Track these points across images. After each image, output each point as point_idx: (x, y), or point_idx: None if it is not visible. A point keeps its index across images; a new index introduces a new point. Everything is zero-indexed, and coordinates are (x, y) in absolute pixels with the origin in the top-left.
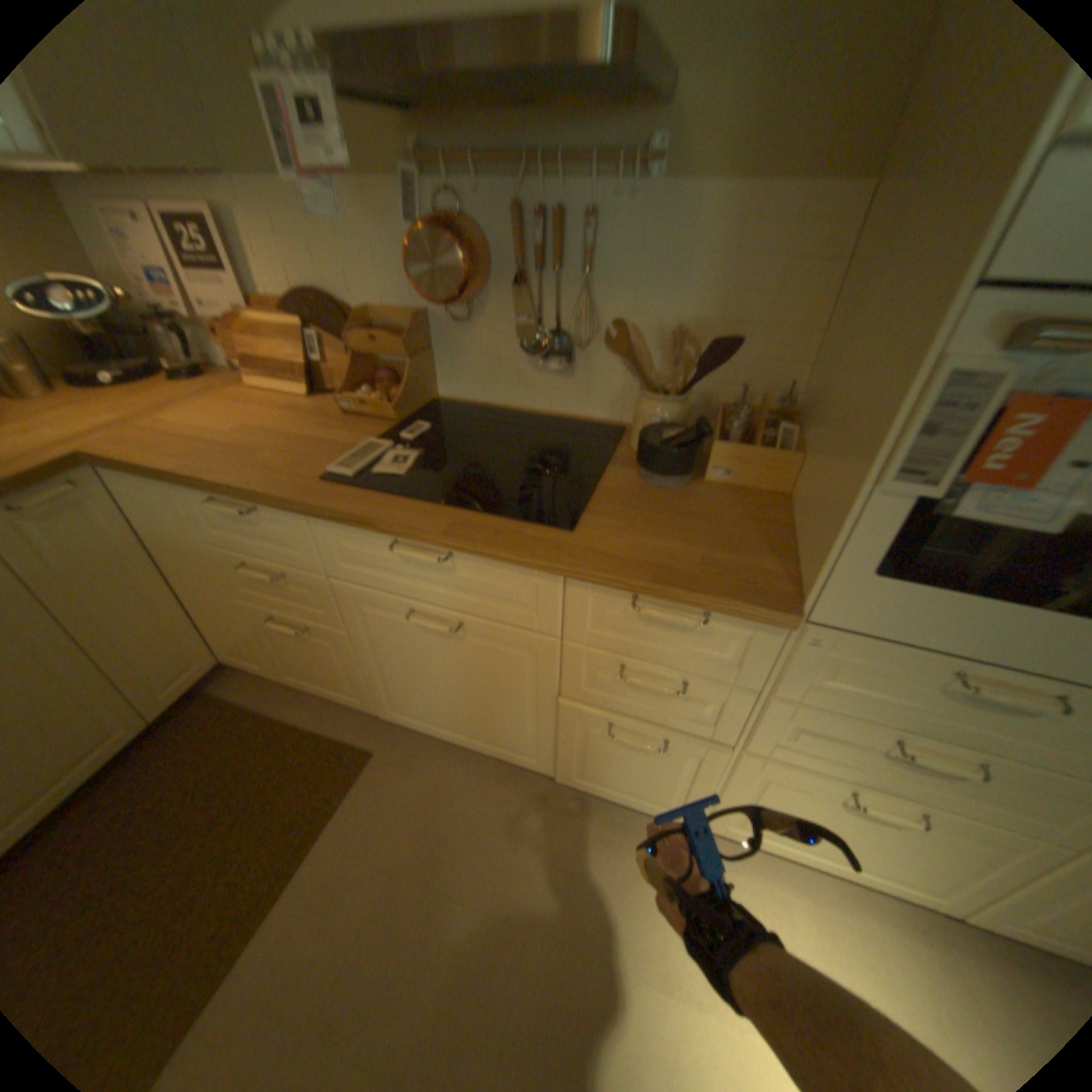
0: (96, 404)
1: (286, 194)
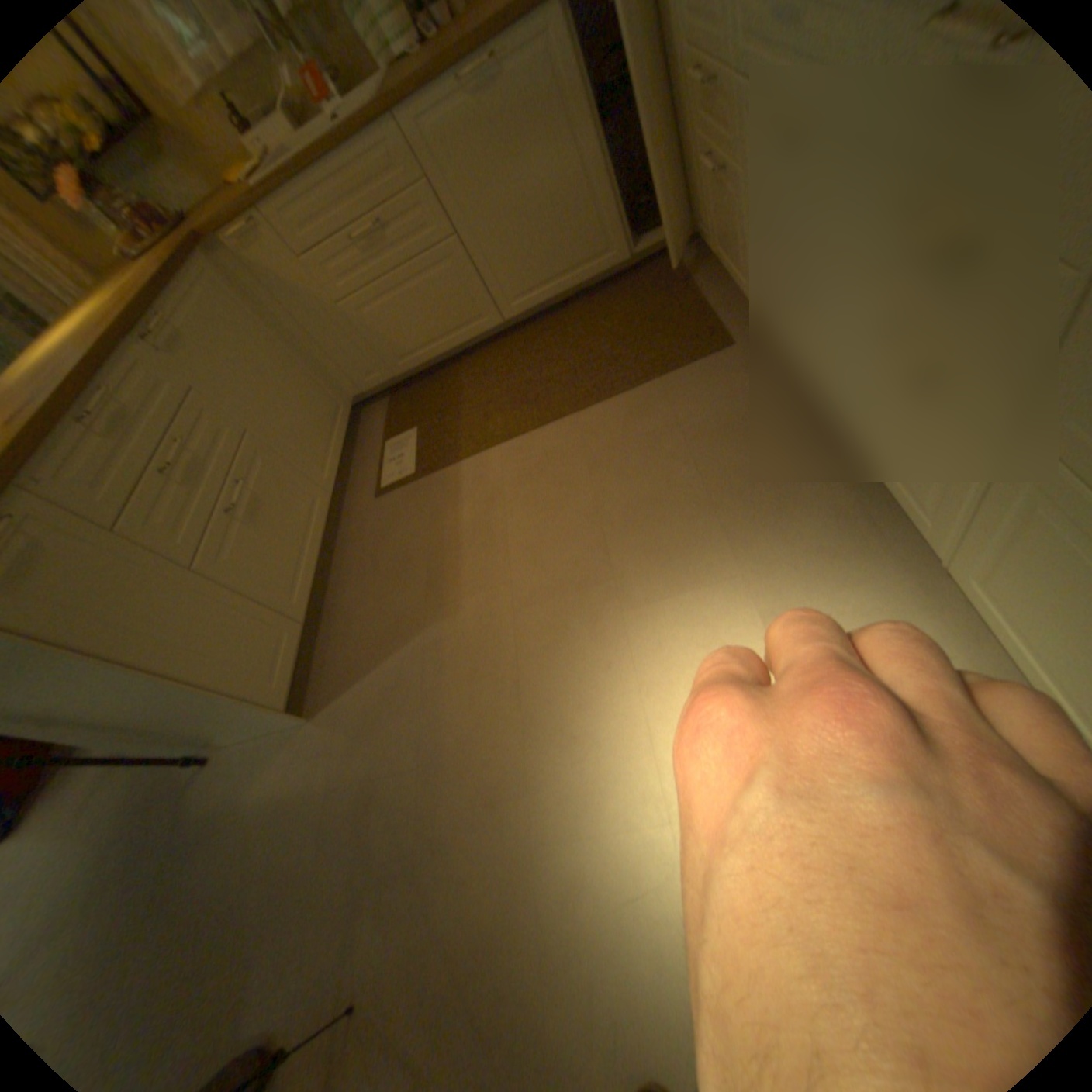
0: None
1: None
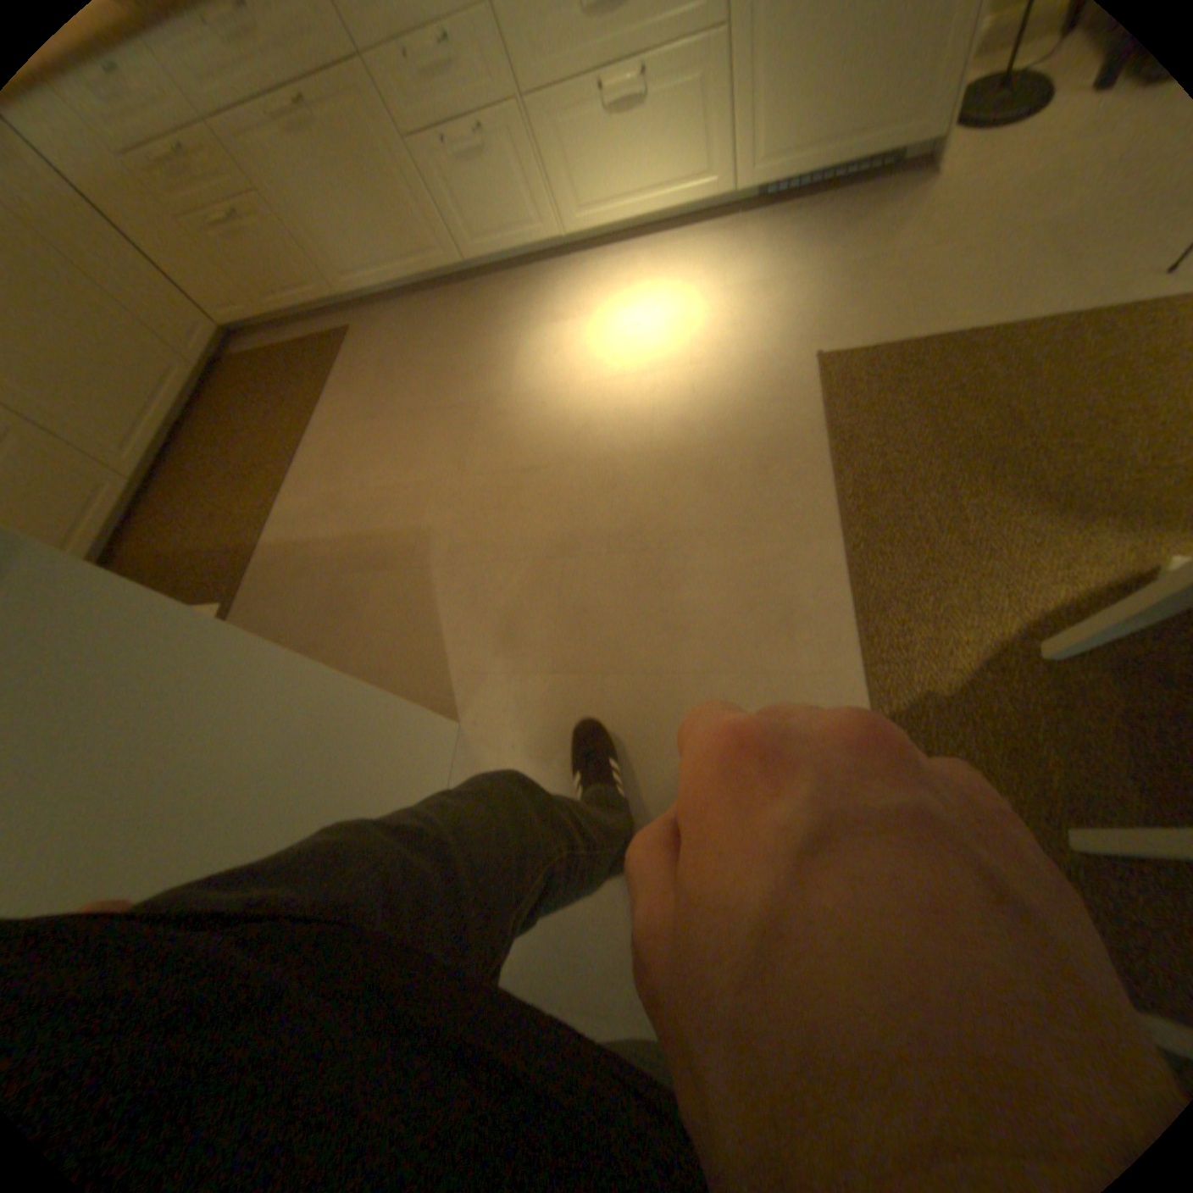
0: None
1: None
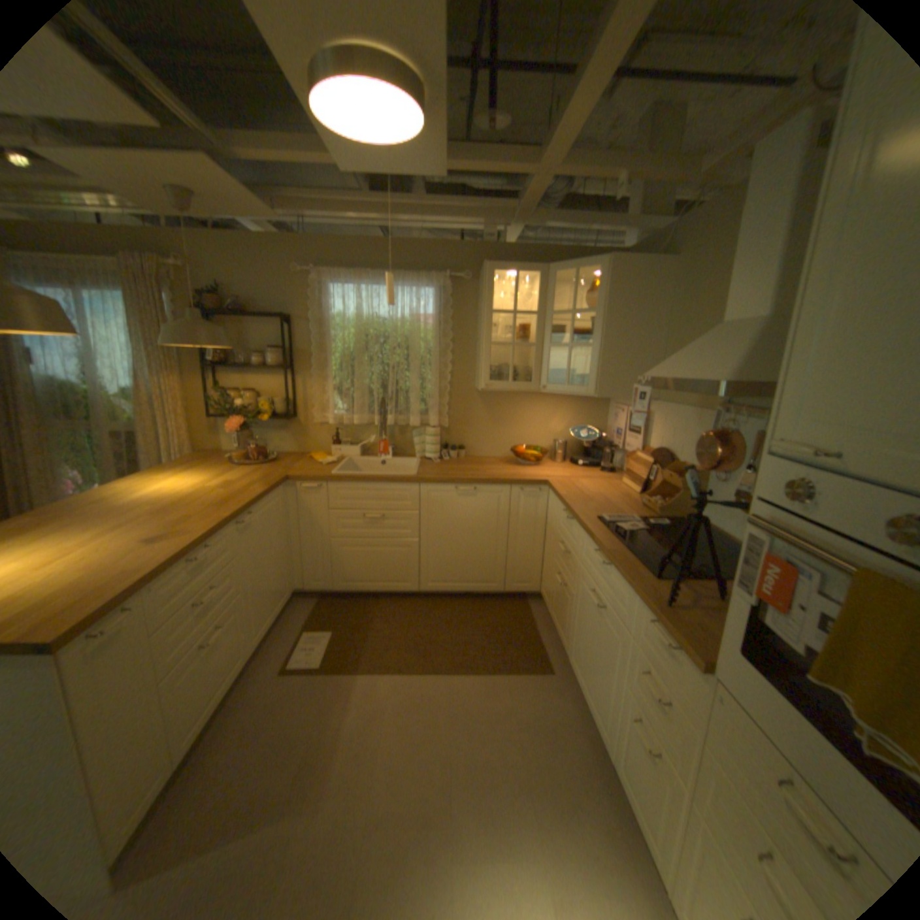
0: (568, 471)
1: (674, 414)
